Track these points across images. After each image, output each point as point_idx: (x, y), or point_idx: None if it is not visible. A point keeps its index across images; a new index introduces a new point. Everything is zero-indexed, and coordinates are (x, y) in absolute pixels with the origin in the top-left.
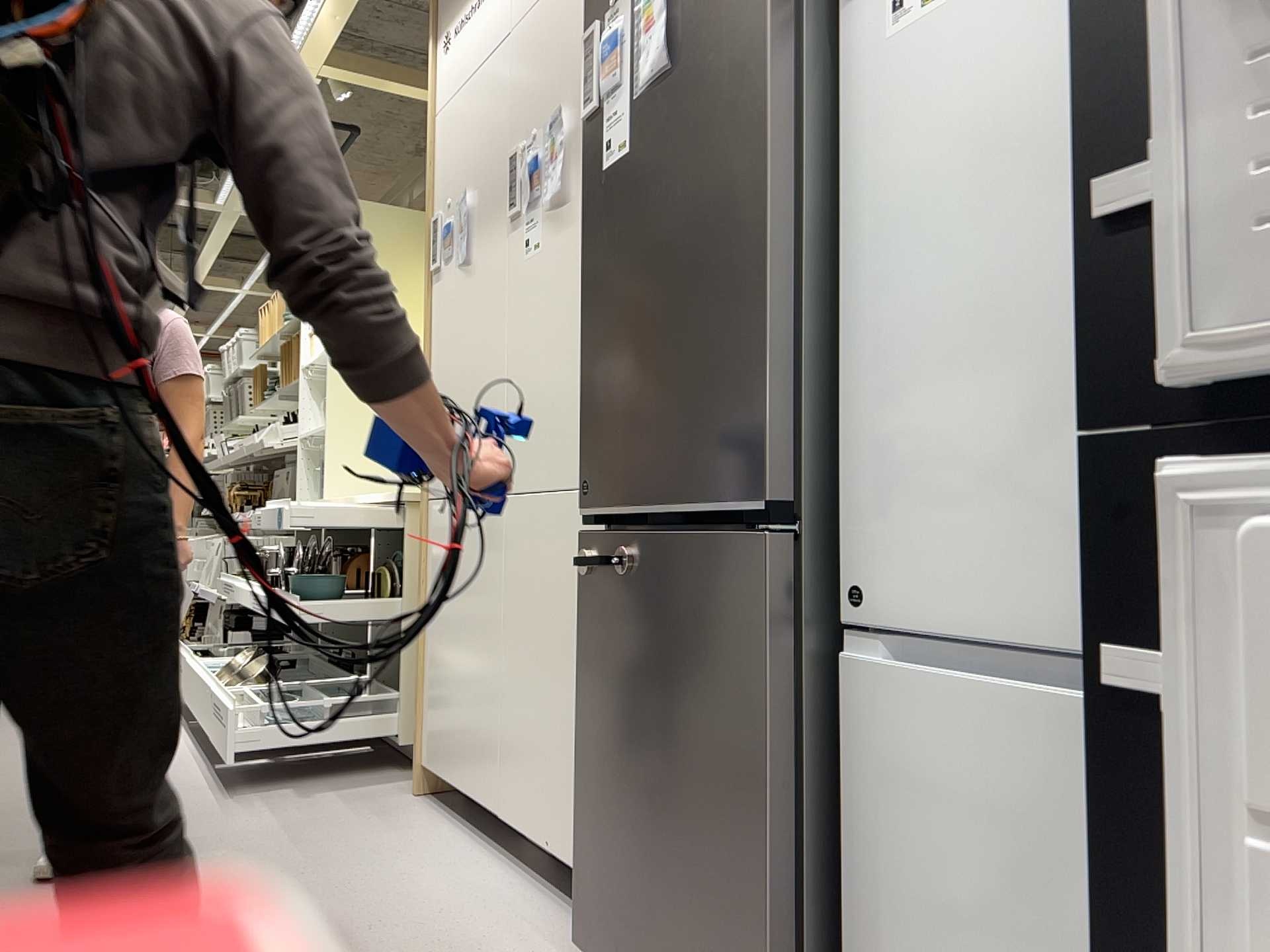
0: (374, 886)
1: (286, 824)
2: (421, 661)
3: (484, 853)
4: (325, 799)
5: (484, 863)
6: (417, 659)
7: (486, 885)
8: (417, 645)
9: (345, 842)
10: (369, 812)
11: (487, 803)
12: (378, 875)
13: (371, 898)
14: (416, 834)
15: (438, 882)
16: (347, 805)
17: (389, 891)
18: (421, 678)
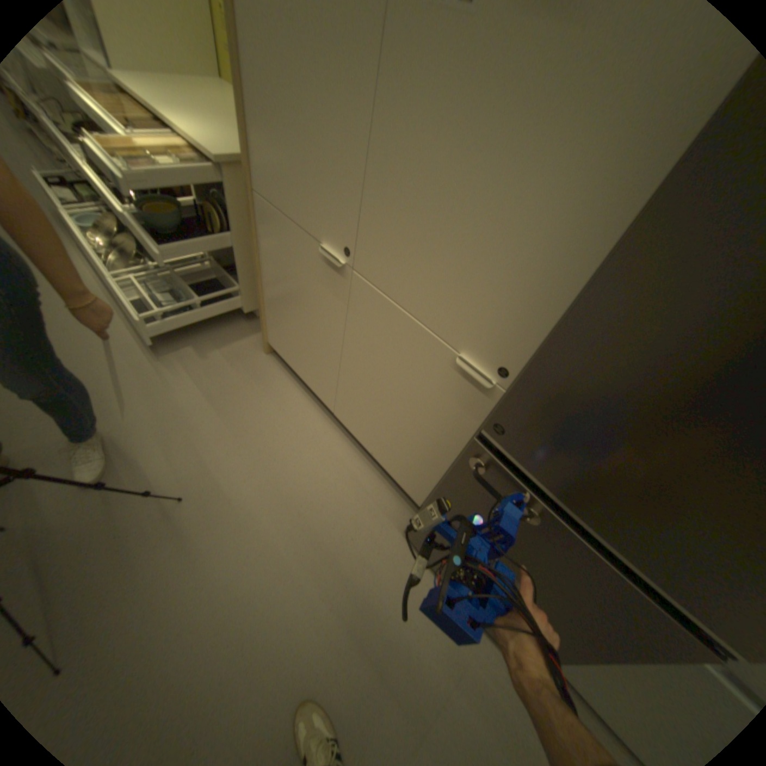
0: (282, 461)
1: (205, 391)
2: (261, 295)
3: (323, 418)
4: (216, 359)
5: (327, 430)
6: (257, 292)
7: (336, 454)
8: (256, 285)
9: (247, 411)
10: (247, 374)
11: (324, 400)
12: (278, 448)
13: (285, 475)
14: (281, 399)
15: (312, 453)
16: (231, 366)
17: (291, 466)
18: (262, 304)
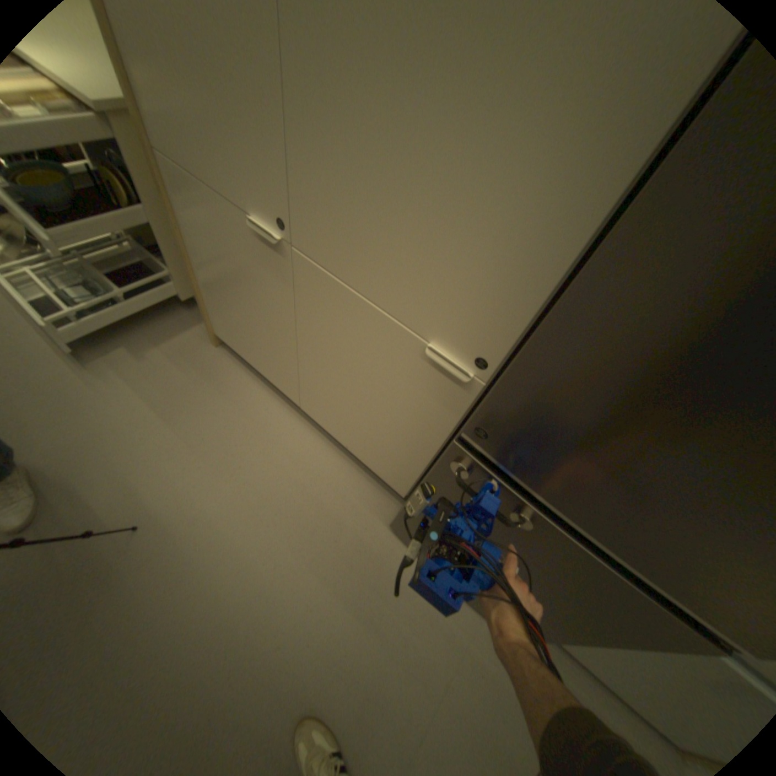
0: (248, 468)
1: (147, 399)
2: (194, 281)
3: (290, 413)
4: (156, 360)
5: (296, 426)
6: (189, 278)
7: (308, 451)
8: (186, 269)
9: (201, 417)
10: (195, 373)
11: (287, 394)
12: (243, 454)
13: (253, 483)
14: (239, 397)
15: (281, 454)
16: (175, 366)
17: (259, 472)
18: (198, 291)
